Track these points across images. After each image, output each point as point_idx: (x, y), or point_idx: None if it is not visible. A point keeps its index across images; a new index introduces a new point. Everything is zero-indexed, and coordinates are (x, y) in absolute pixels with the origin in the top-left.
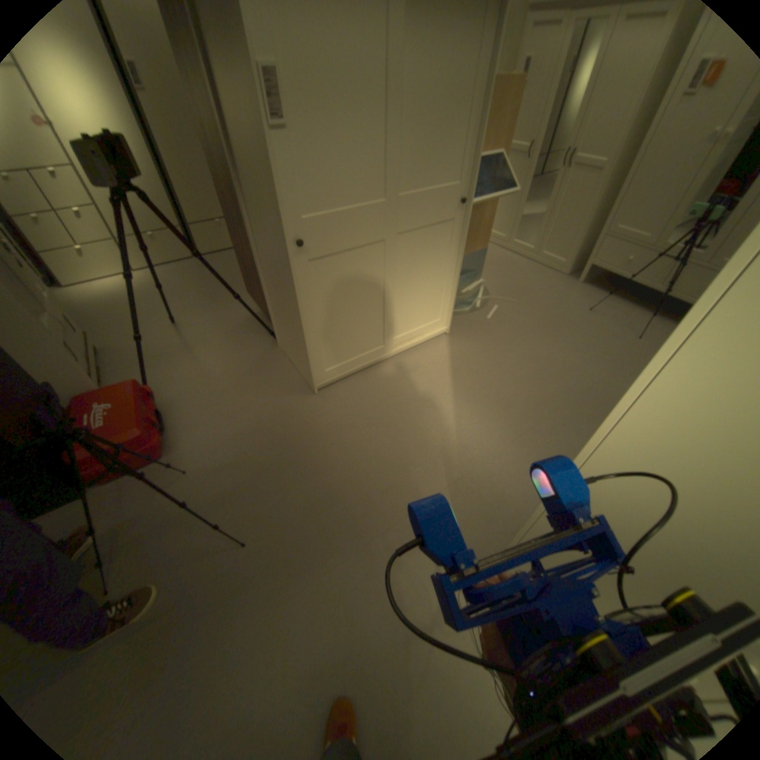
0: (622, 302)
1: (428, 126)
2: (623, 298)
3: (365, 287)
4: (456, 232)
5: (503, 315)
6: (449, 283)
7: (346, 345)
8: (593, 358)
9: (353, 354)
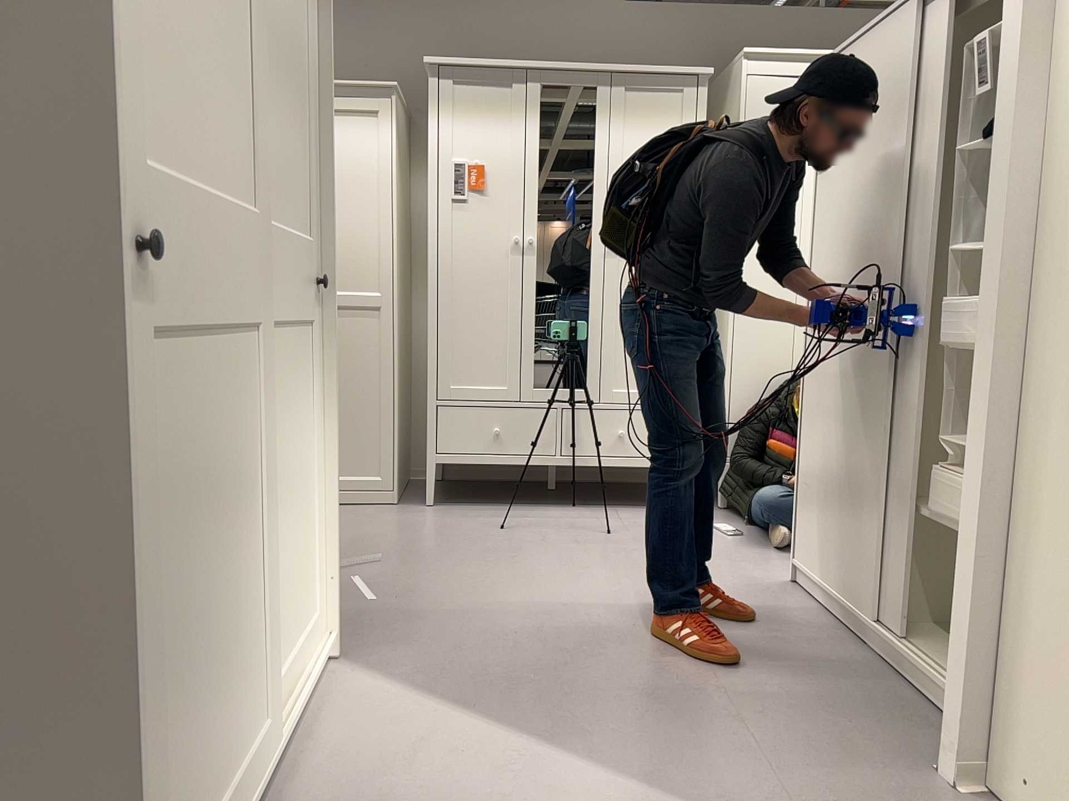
0: (519, 509)
1: (272, 89)
2: (514, 505)
3: (226, 484)
4: (313, 359)
5: (388, 587)
6: (316, 500)
7: (197, 751)
8: (609, 578)
9: (211, 797)
